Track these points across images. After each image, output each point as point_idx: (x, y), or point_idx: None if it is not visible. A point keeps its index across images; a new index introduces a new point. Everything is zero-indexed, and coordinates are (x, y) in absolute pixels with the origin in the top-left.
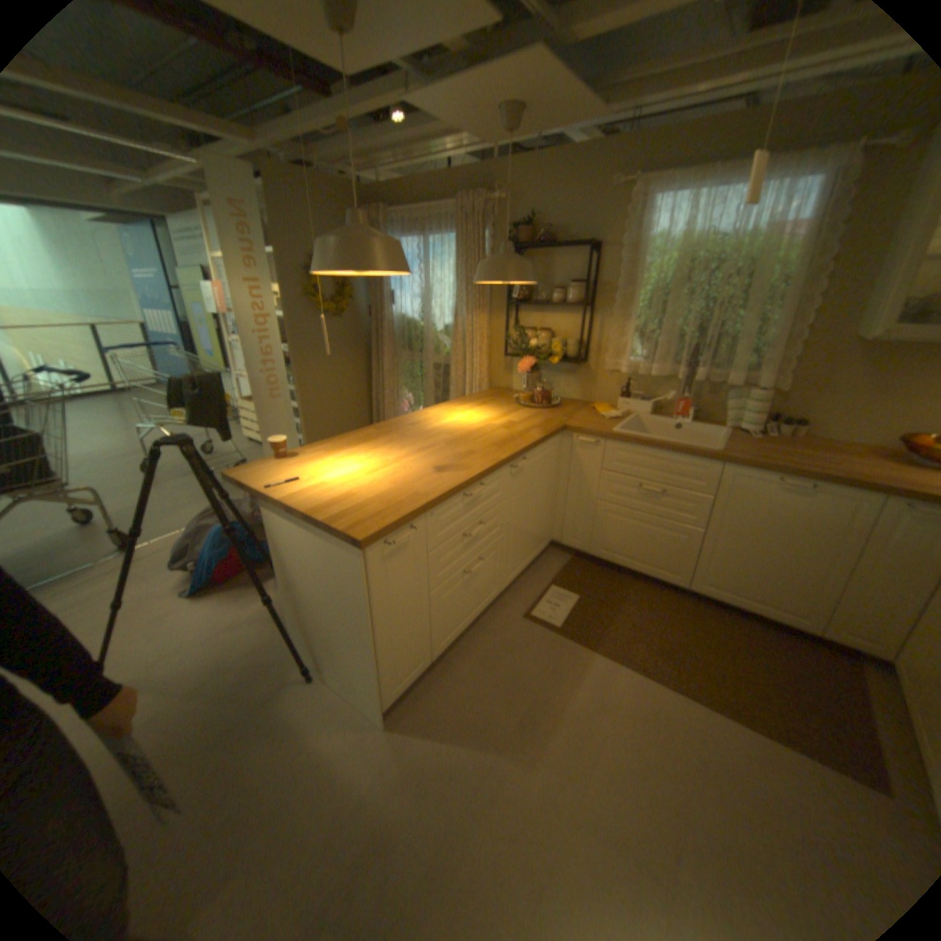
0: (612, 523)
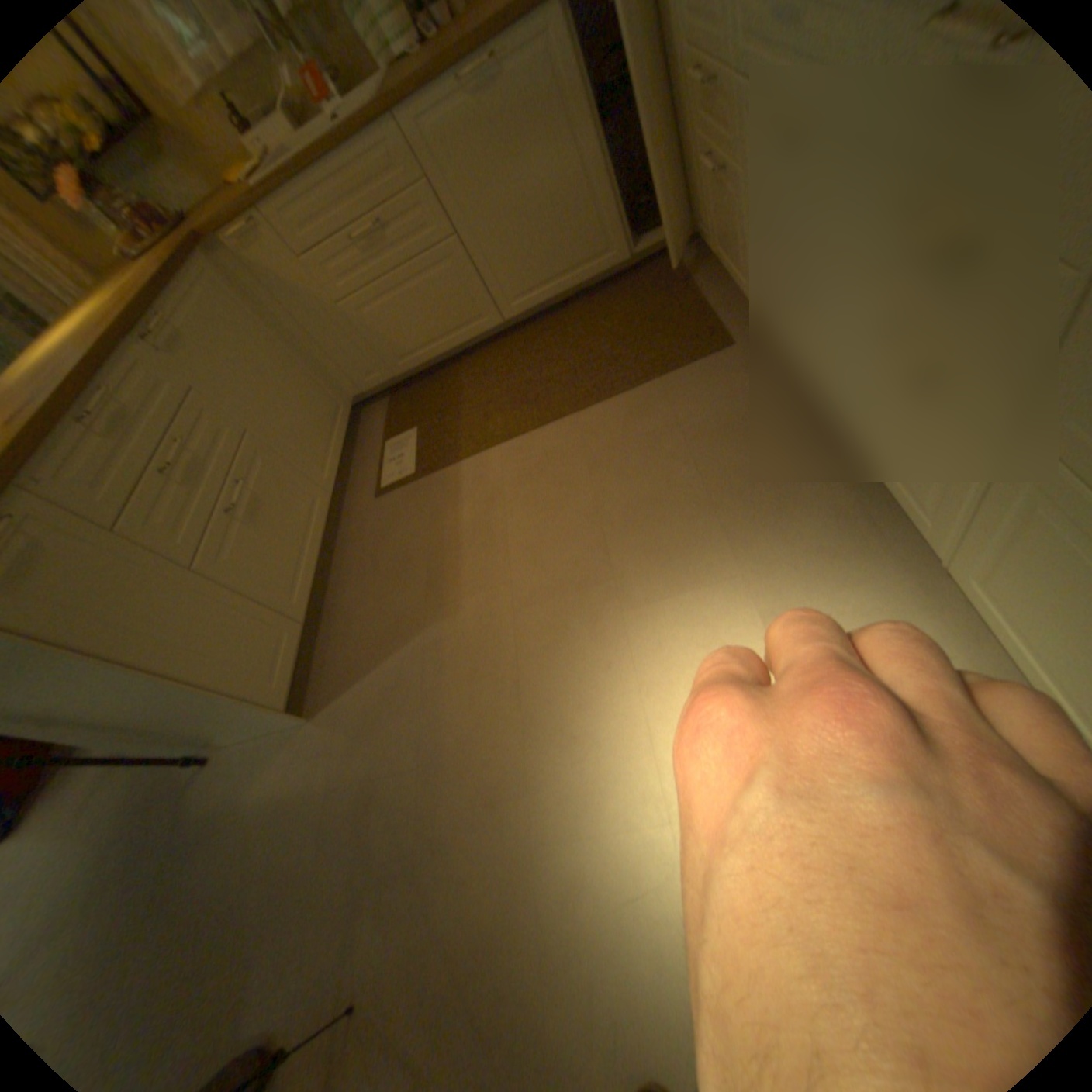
0: (377, 317)
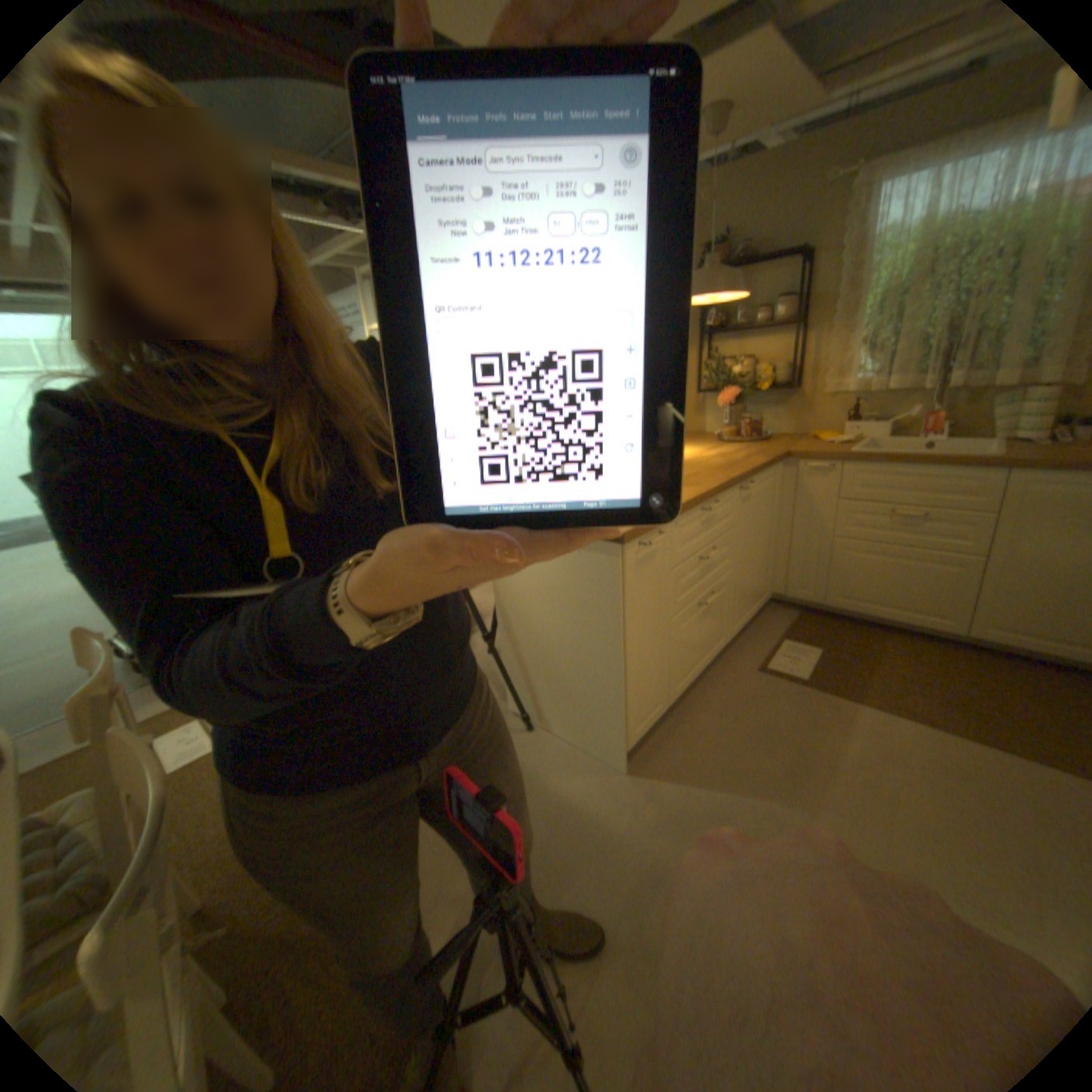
0: (856, 561)
